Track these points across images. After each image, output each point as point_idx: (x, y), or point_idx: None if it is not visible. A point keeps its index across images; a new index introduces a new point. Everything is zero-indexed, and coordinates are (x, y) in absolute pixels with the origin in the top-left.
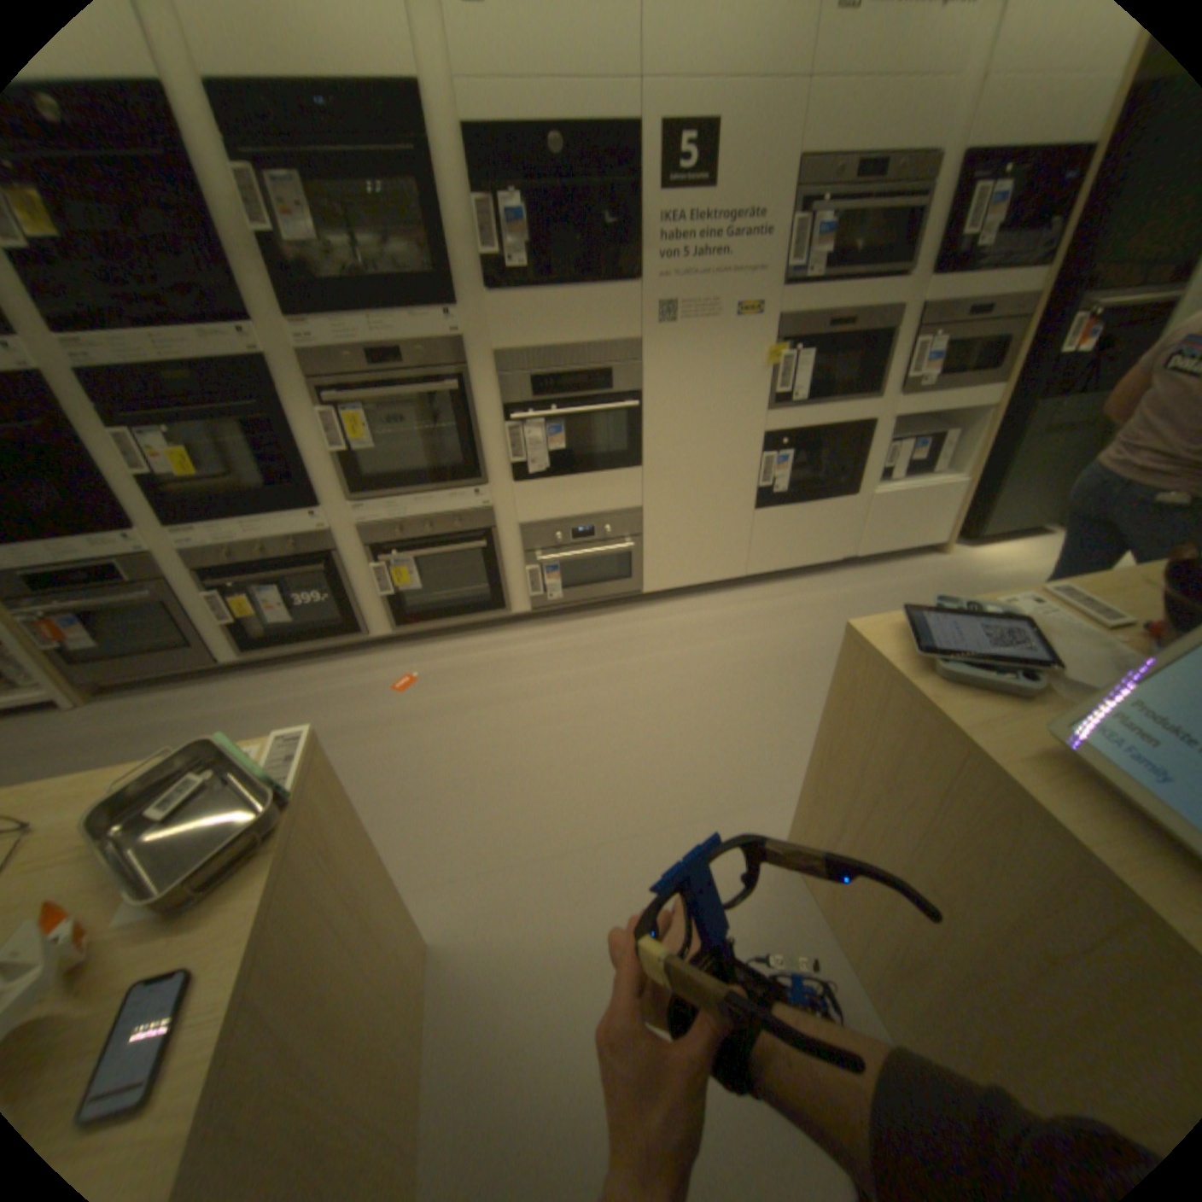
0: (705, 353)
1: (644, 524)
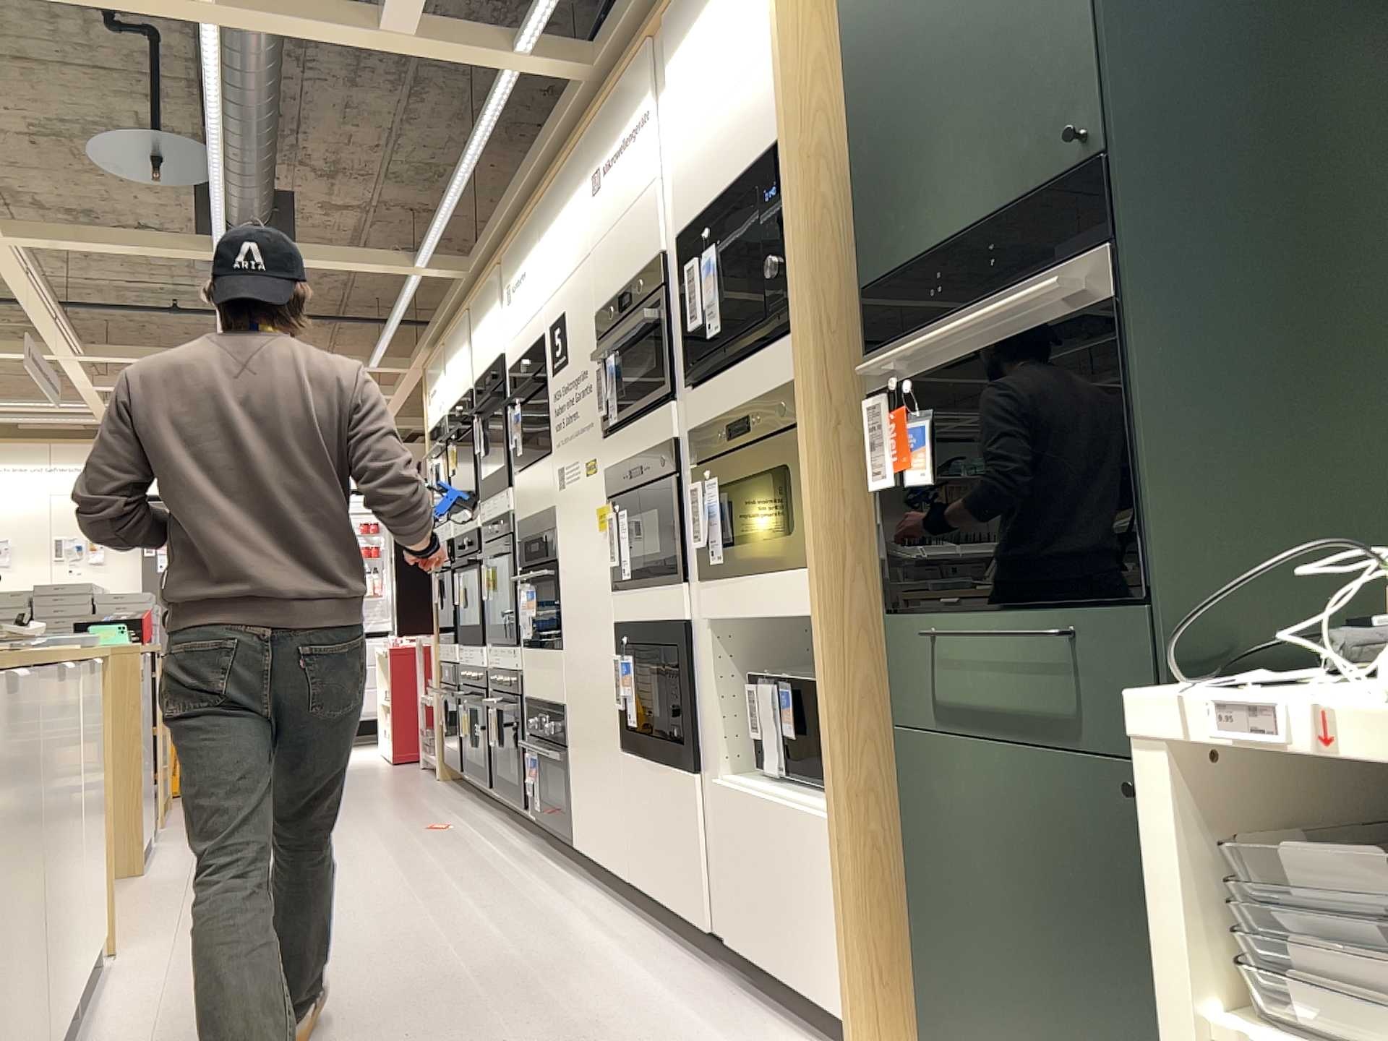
0: (577, 519)
1: (567, 733)
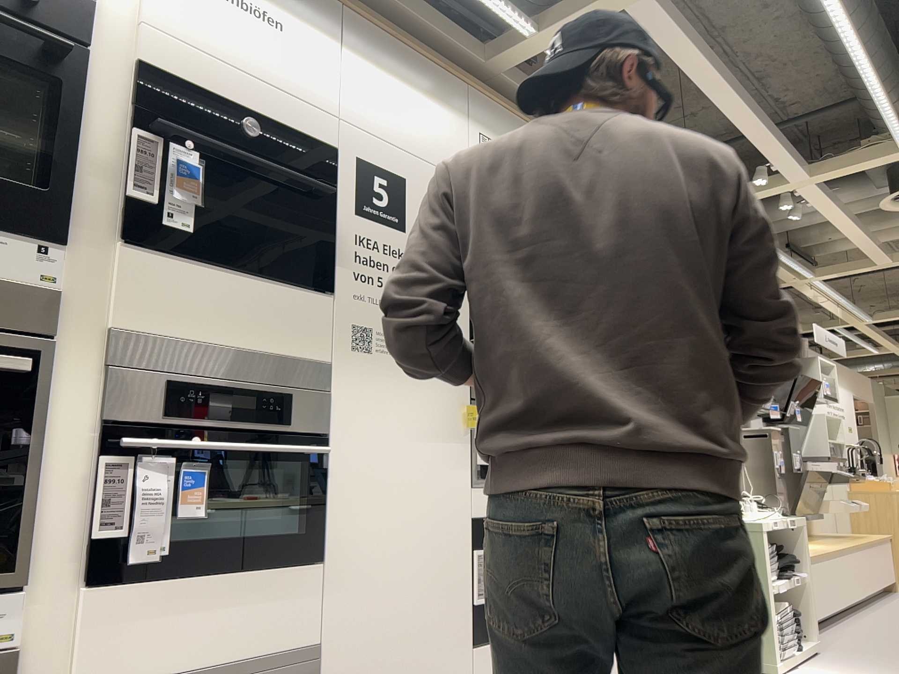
0: (403, 400)
1: None
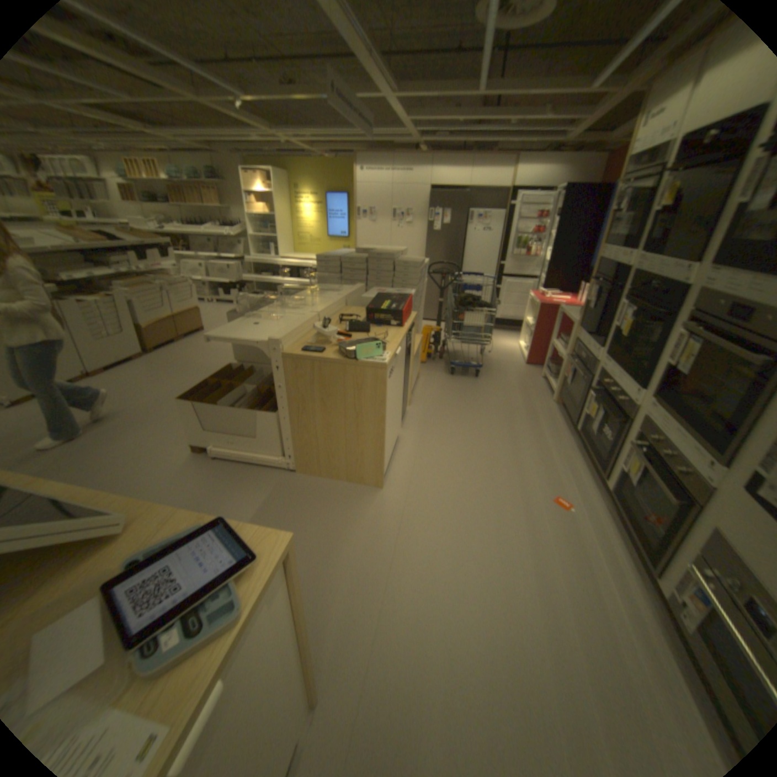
0: None
1: None
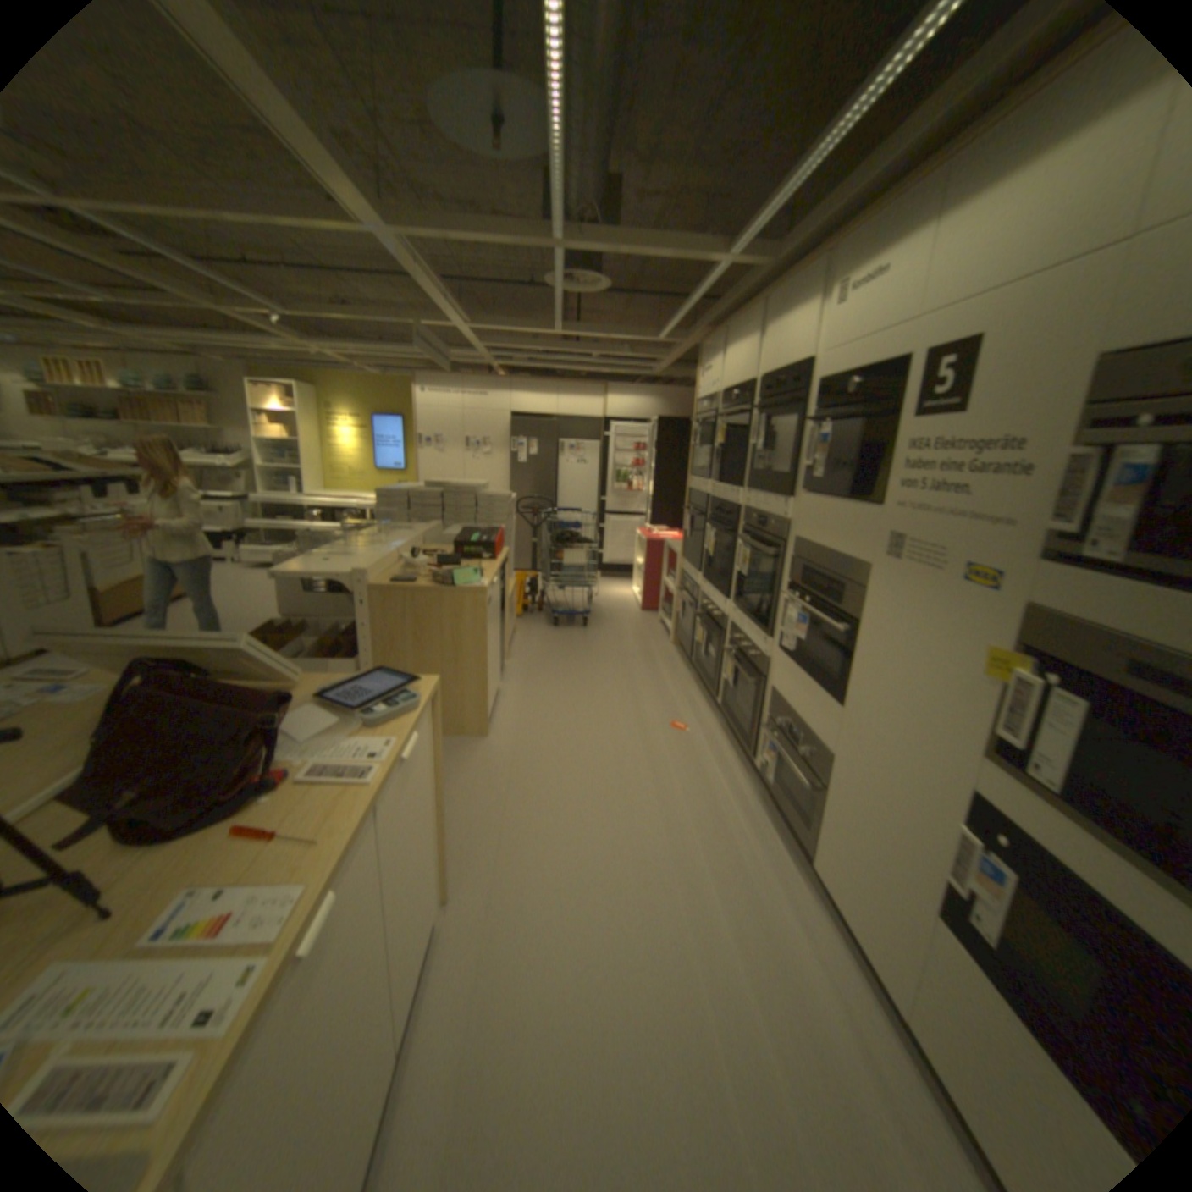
0: (919, 610)
1: (831, 779)
